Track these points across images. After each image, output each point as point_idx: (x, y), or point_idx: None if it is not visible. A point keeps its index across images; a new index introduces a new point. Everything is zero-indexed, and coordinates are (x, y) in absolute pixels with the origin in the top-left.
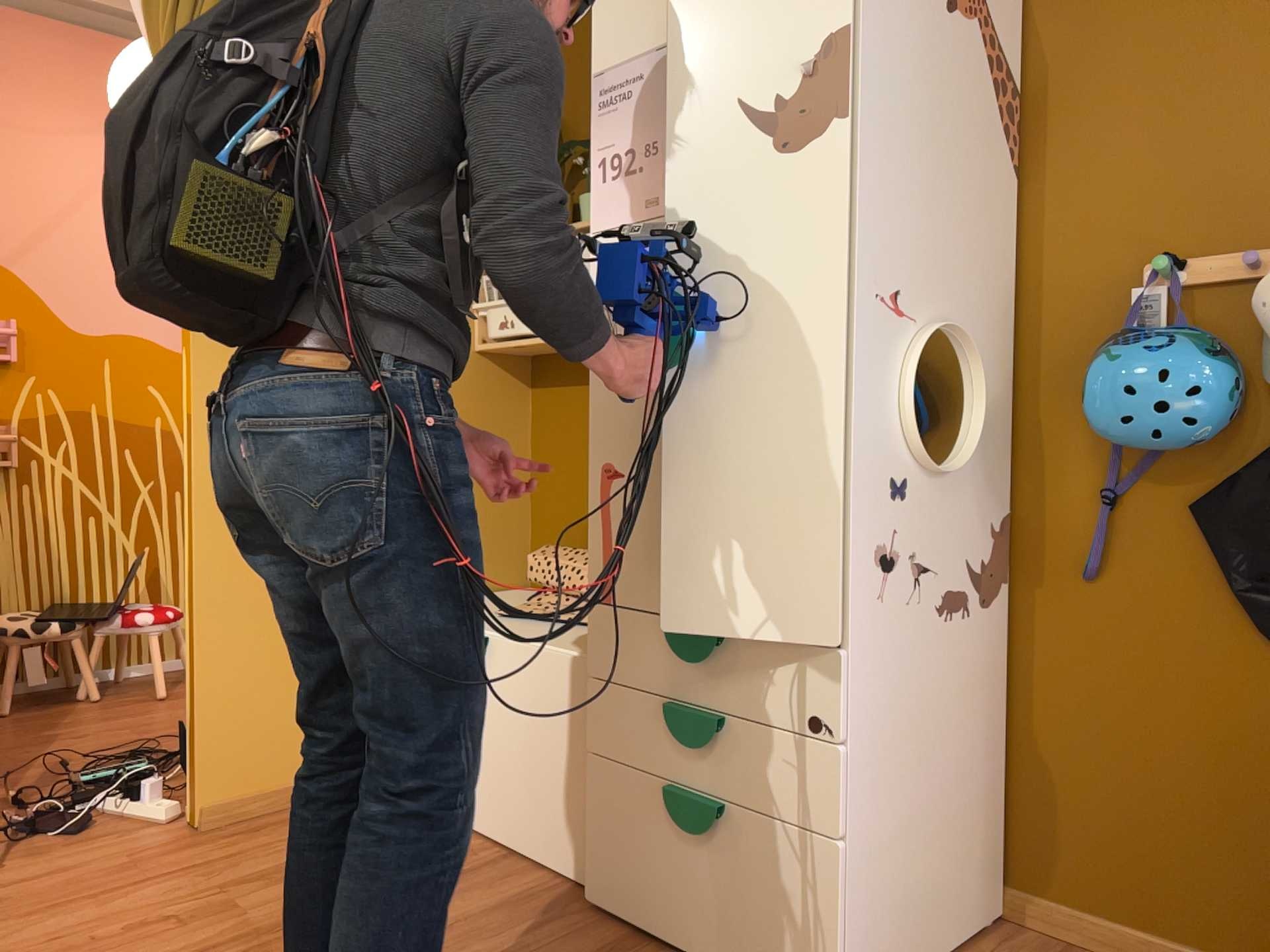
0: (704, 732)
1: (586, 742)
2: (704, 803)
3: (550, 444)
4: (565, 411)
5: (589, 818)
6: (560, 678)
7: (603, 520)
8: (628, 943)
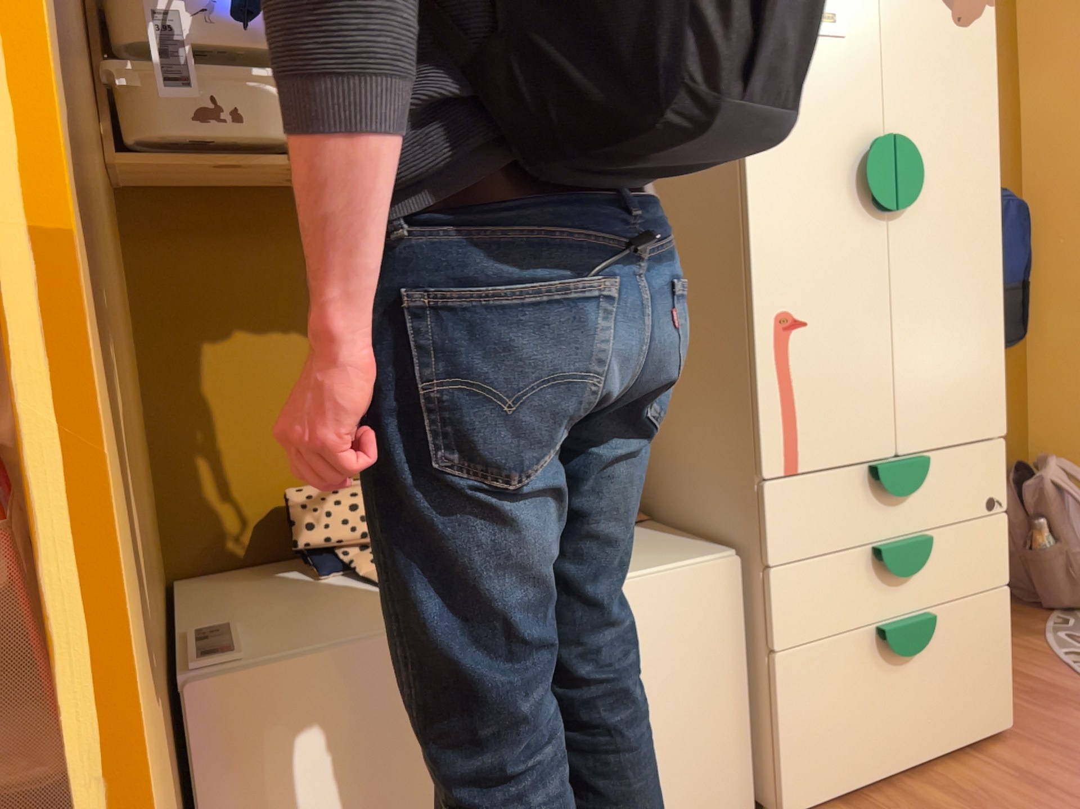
0: (924, 552)
1: (776, 643)
2: (925, 618)
3: (200, 338)
4: (234, 282)
5: (777, 725)
6: (689, 597)
7: (784, 380)
8: (863, 807)
